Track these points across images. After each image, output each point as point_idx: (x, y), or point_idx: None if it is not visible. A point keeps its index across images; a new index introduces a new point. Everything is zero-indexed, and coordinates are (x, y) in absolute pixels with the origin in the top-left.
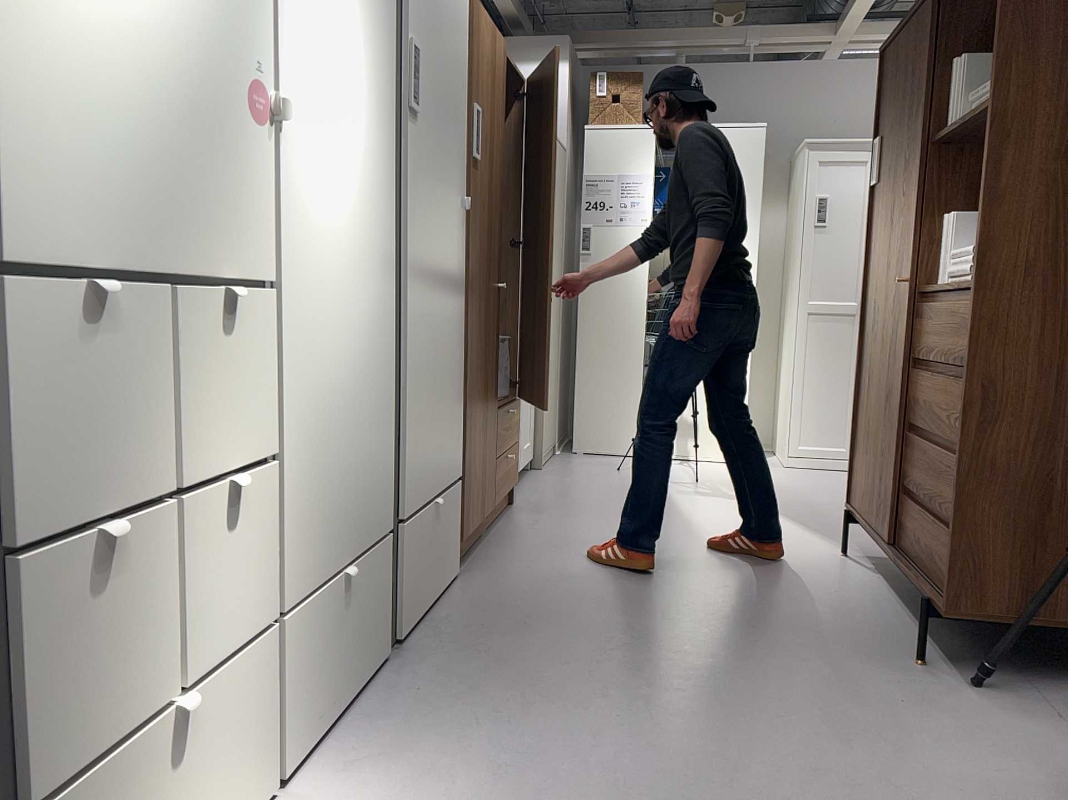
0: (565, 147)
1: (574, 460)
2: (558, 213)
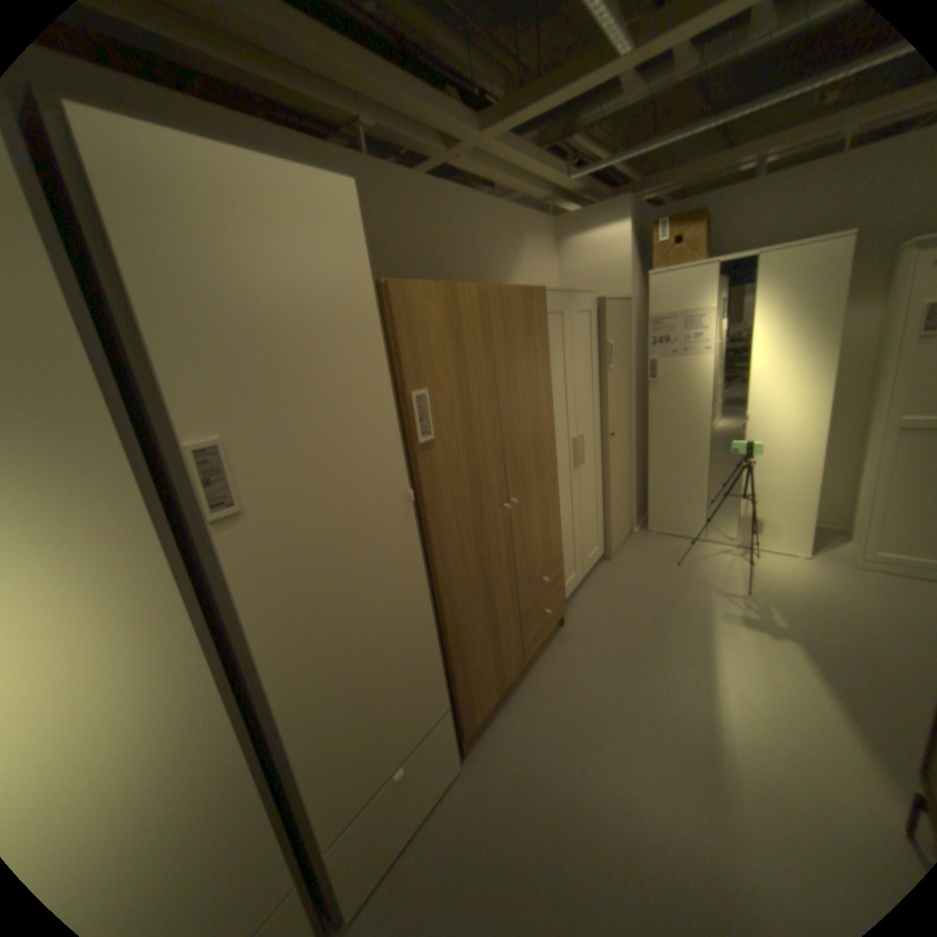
0: (631, 294)
1: (646, 542)
2: (622, 358)
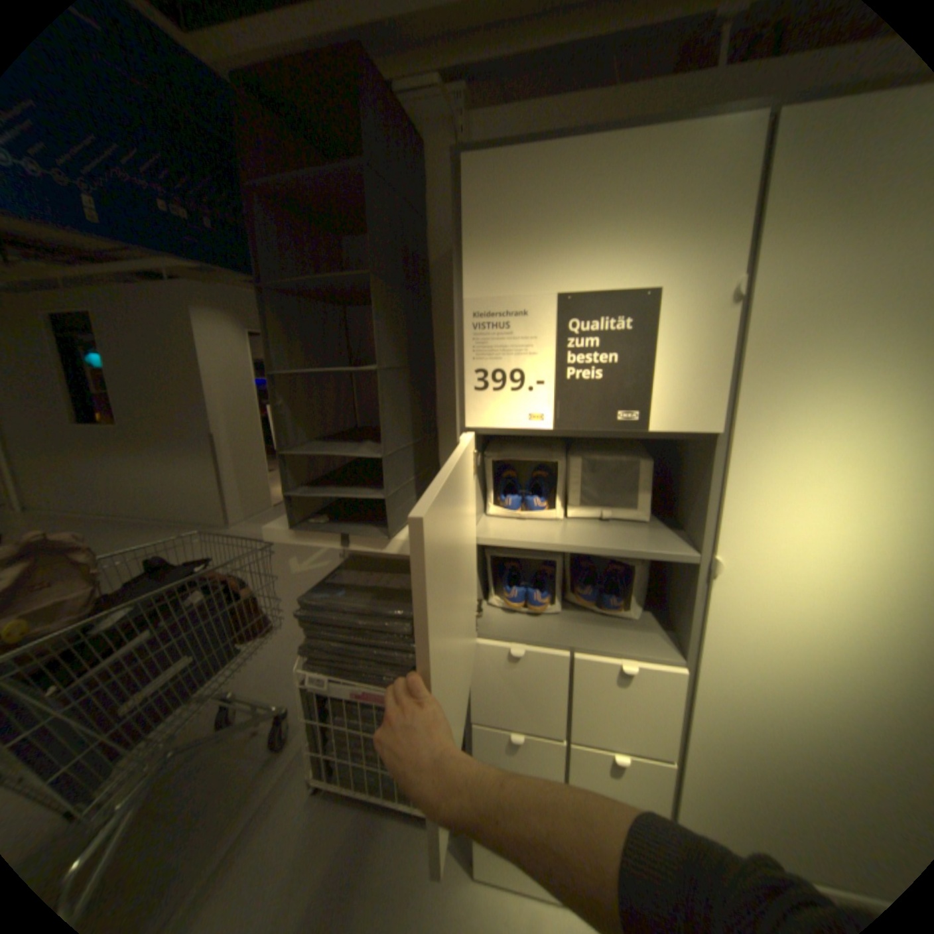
0: None
1: None
2: None
